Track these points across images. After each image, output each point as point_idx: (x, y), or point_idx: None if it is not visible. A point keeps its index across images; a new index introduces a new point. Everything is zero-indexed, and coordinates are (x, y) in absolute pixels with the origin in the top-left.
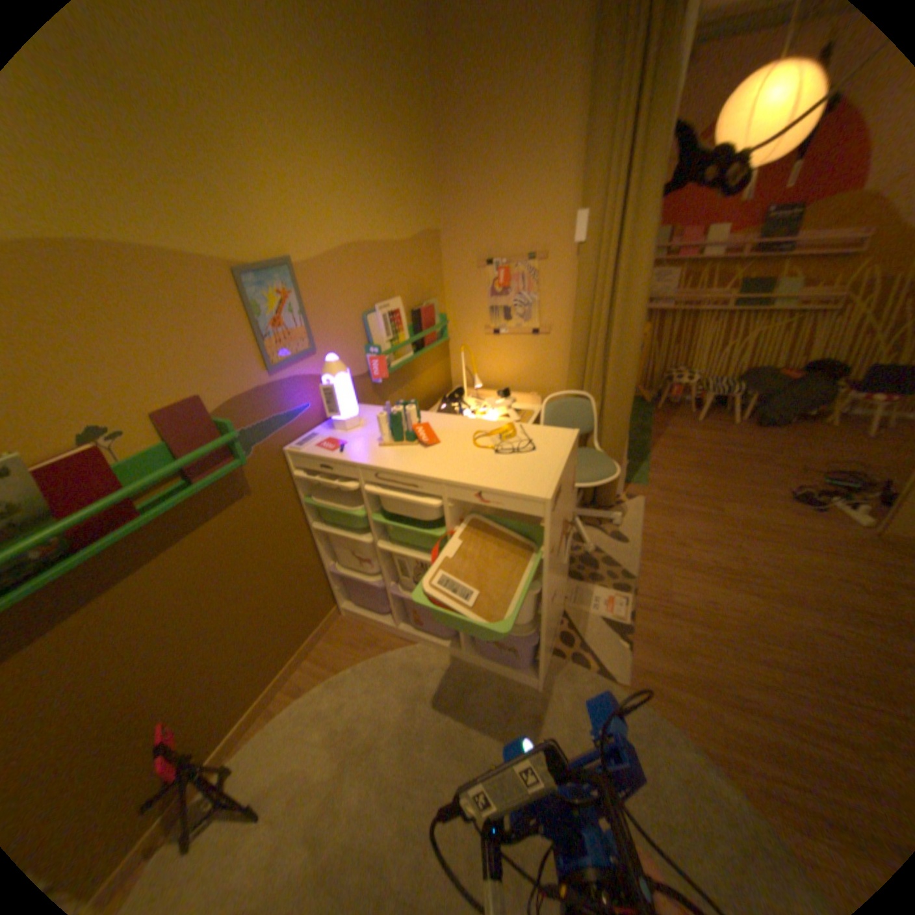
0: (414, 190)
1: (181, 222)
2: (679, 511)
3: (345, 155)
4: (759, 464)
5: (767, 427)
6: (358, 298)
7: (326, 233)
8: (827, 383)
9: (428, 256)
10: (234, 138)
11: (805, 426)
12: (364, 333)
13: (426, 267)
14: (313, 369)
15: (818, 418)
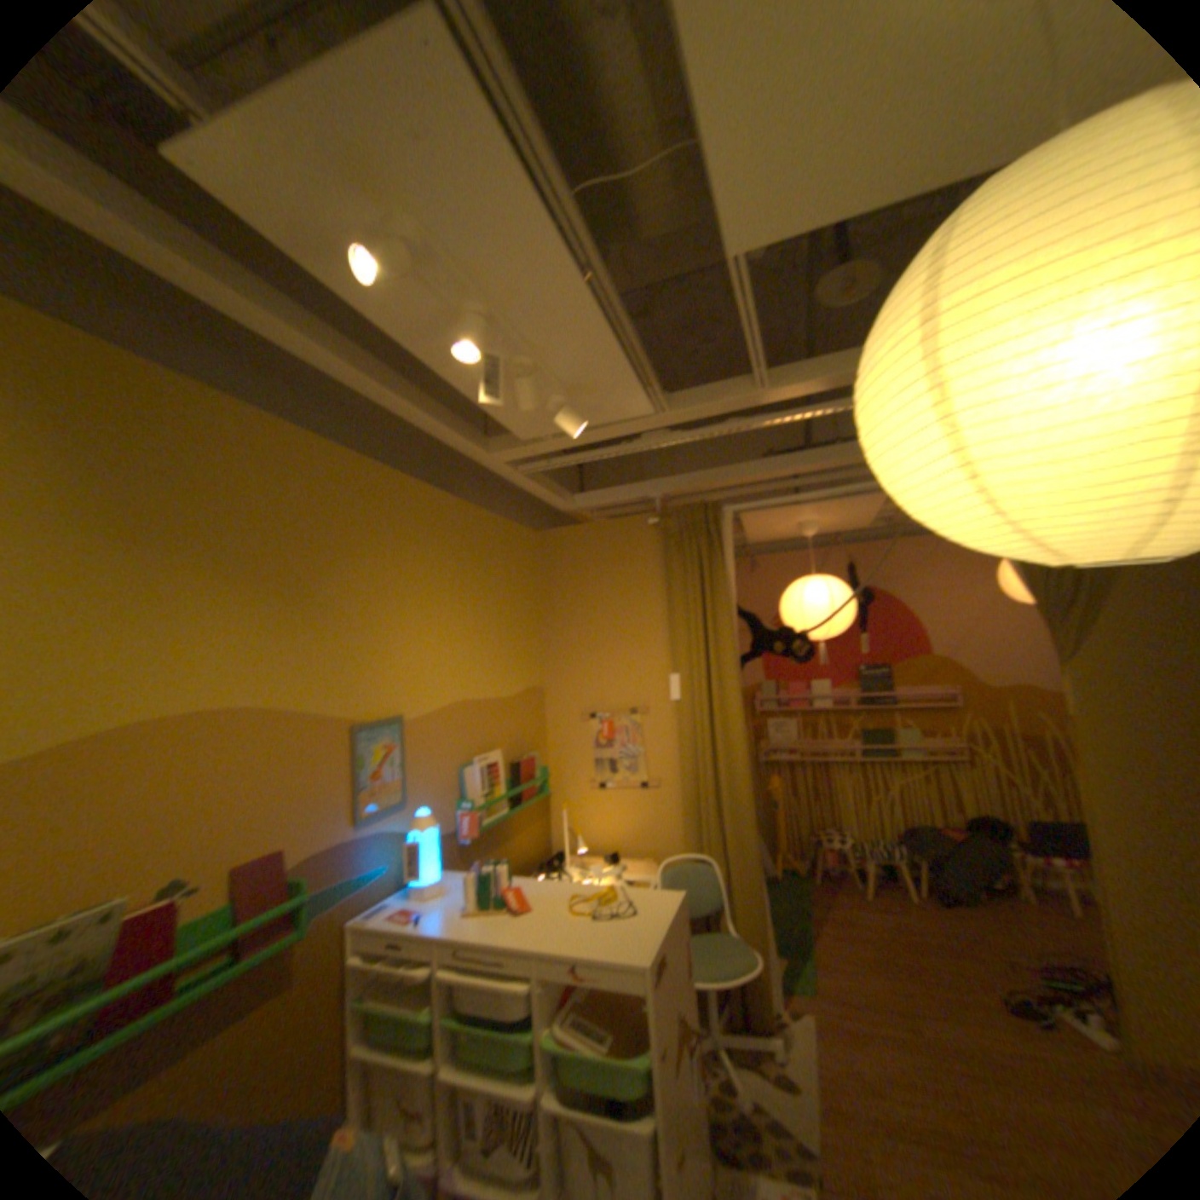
0: (523, 656)
1: (326, 693)
2: (864, 1038)
3: (466, 636)
4: (955, 961)
5: (954, 909)
6: (458, 752)
7: (439, 695)
8: (998, 847)
9: (532, 711)
10: (384, 632)
11: (999, 905)
12: (459, 787)
13: (530, 721)
14: (400, 825)
15: (1013, 895)
